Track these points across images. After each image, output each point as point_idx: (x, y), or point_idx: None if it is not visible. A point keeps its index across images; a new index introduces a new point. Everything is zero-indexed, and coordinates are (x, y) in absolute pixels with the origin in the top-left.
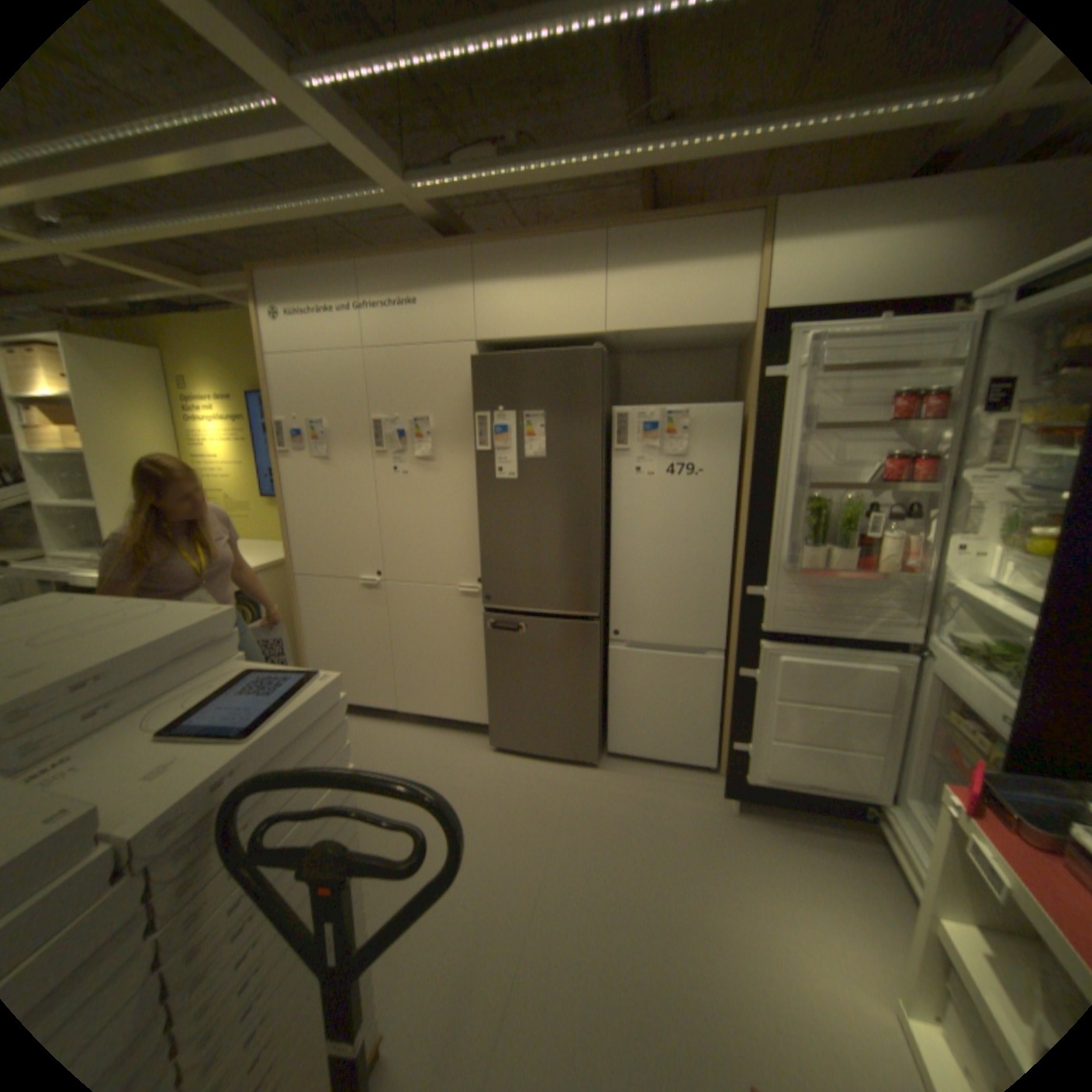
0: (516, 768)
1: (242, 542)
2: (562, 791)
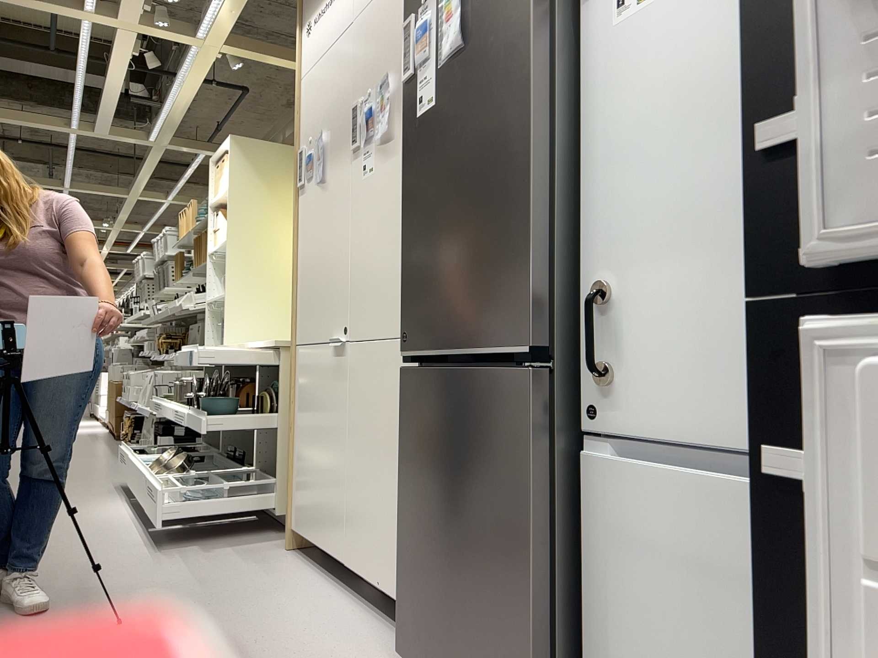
0: None
1: None
2: None
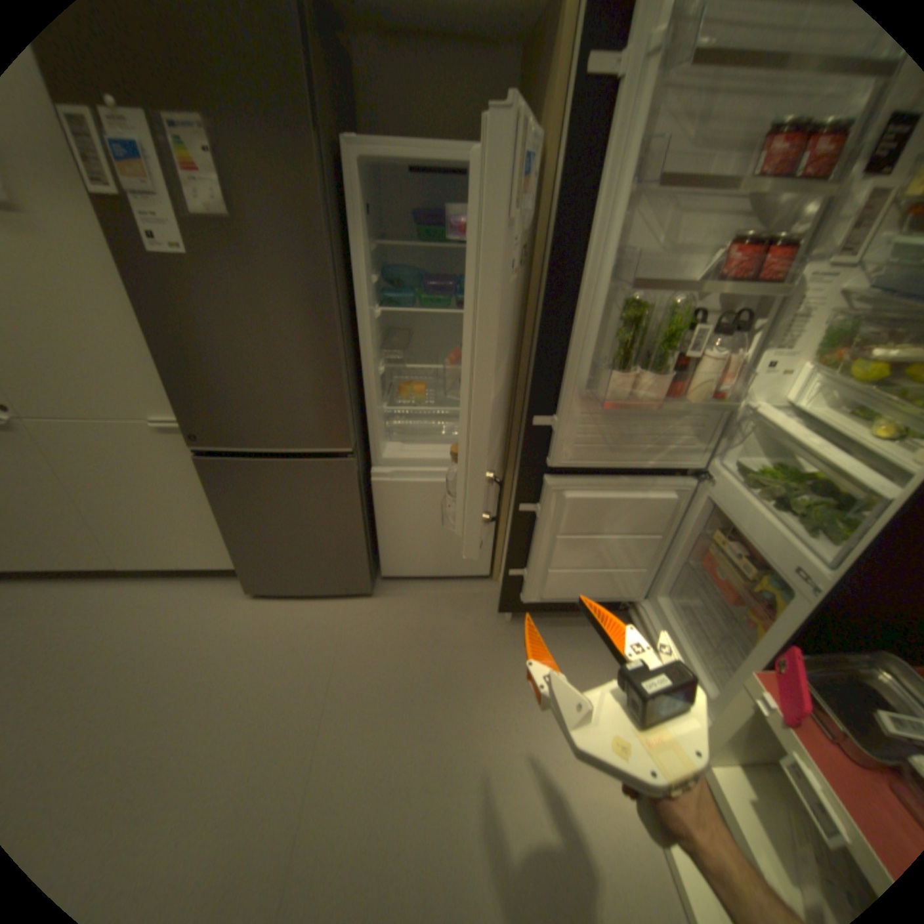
0: (279, 614)
1: None
2: (333, 633)
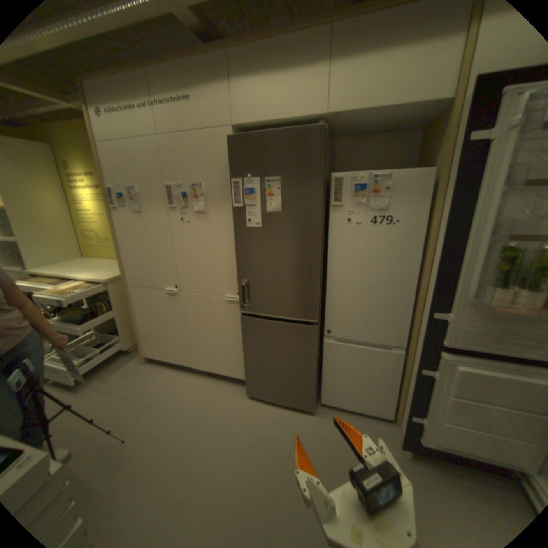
0: (262, 412)
1: (106, 261)
2: (291, 432)
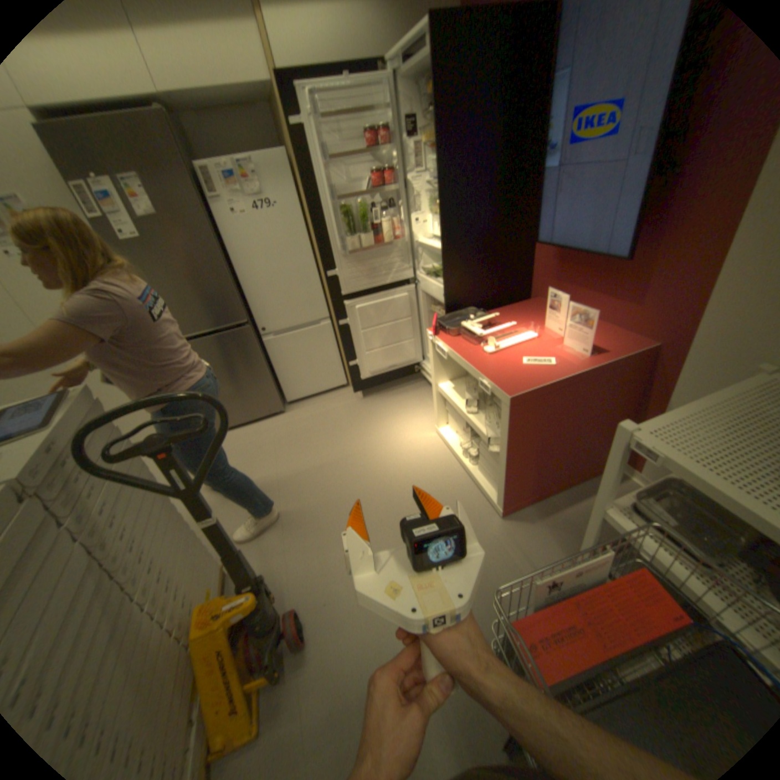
0: (235, 435)
1: None
2: (269, 432)
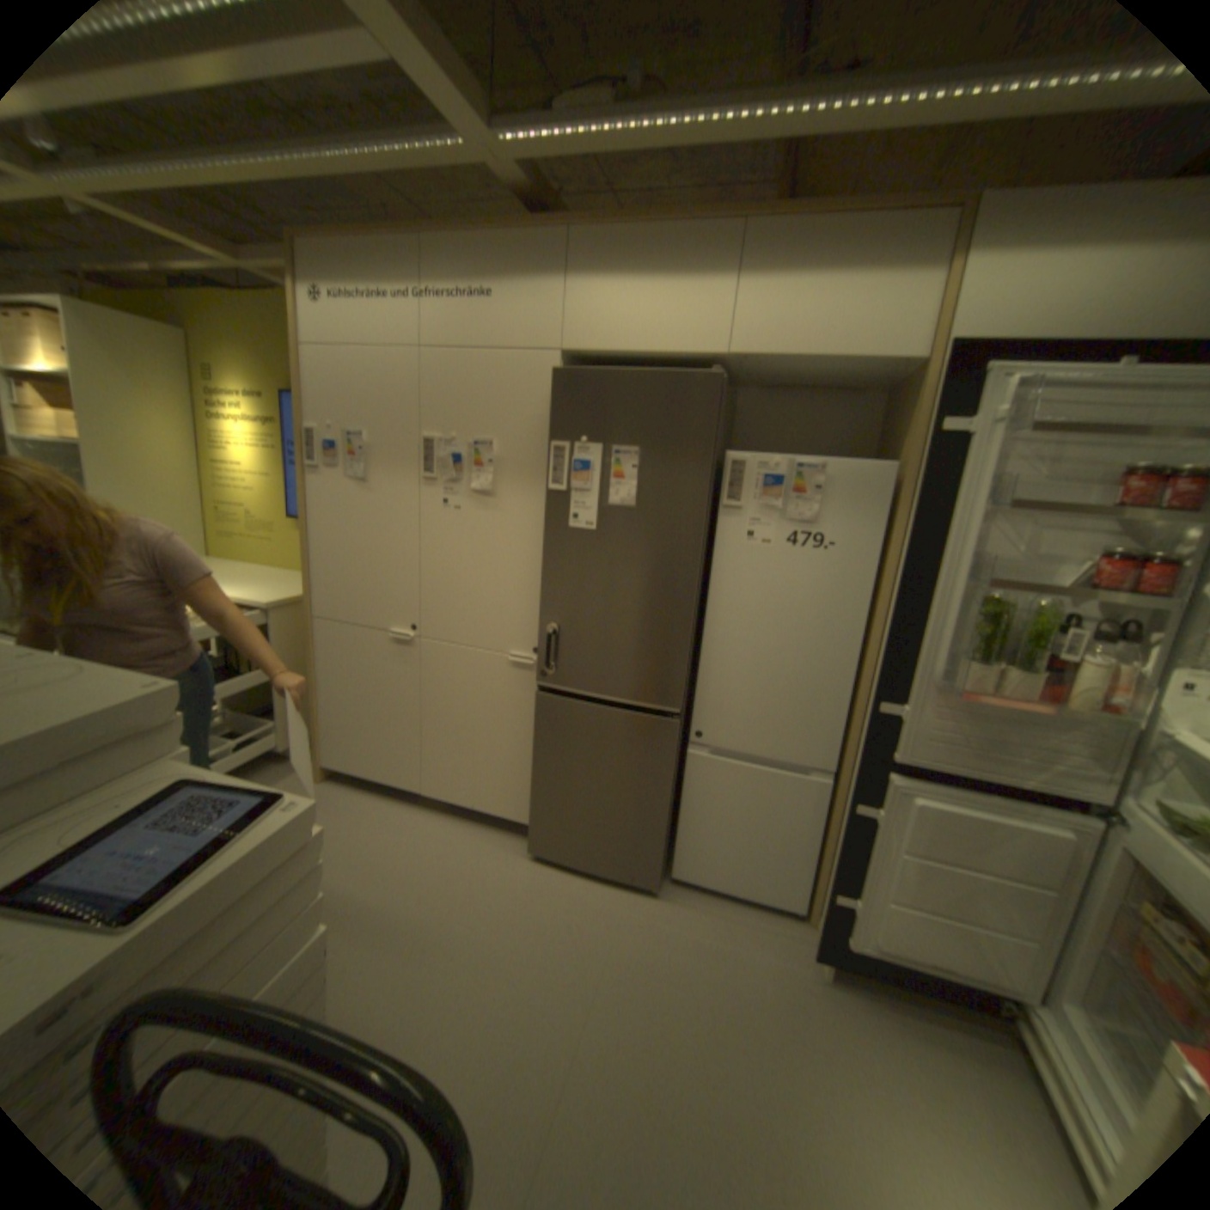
0: (557, 885)
1: (260, 569)
2: (611, 924)
